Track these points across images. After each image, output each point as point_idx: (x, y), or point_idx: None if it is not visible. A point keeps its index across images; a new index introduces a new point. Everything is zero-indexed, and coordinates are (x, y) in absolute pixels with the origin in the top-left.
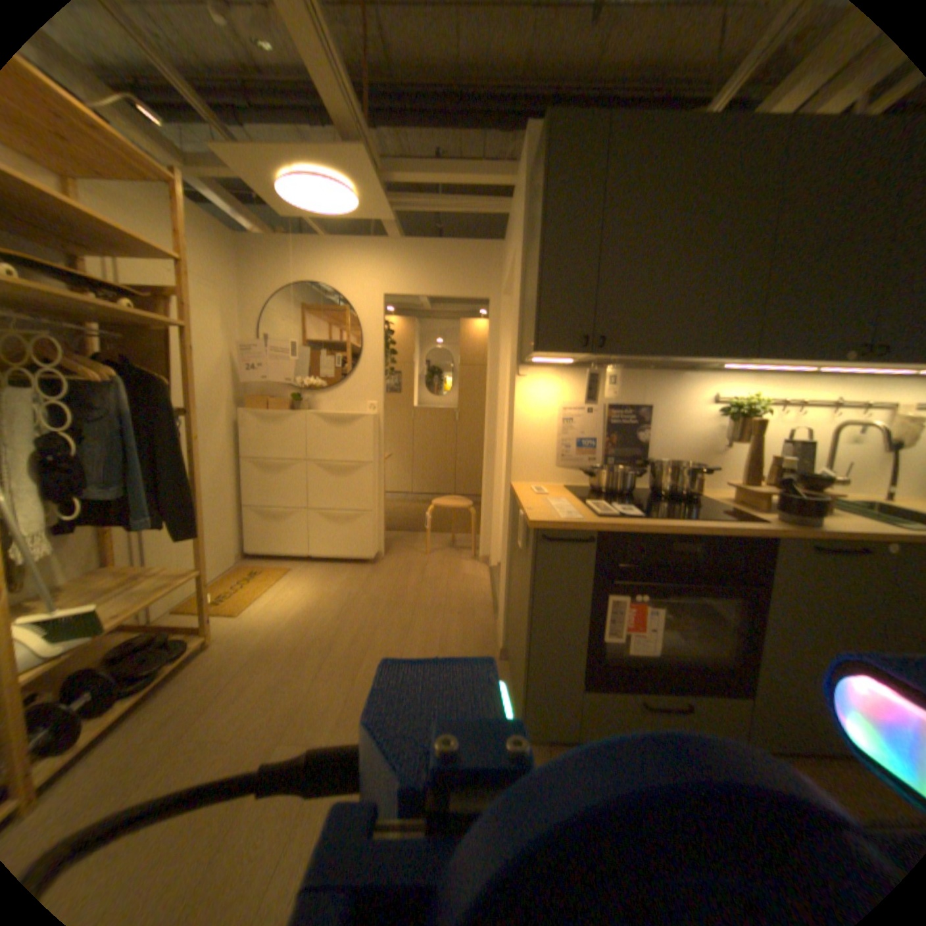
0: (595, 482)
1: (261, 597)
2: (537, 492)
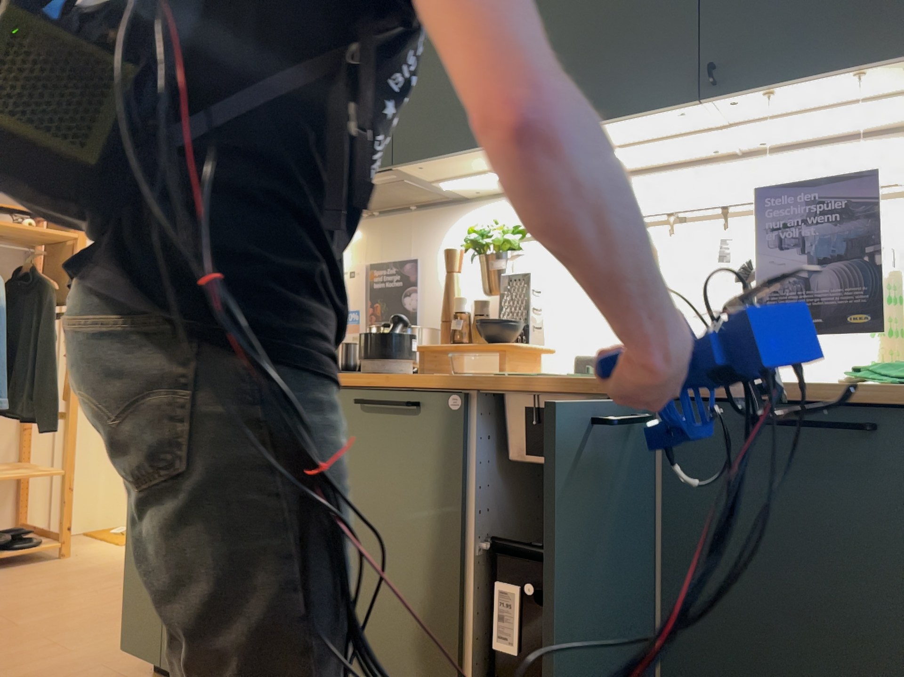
0: None
1: None
2: None
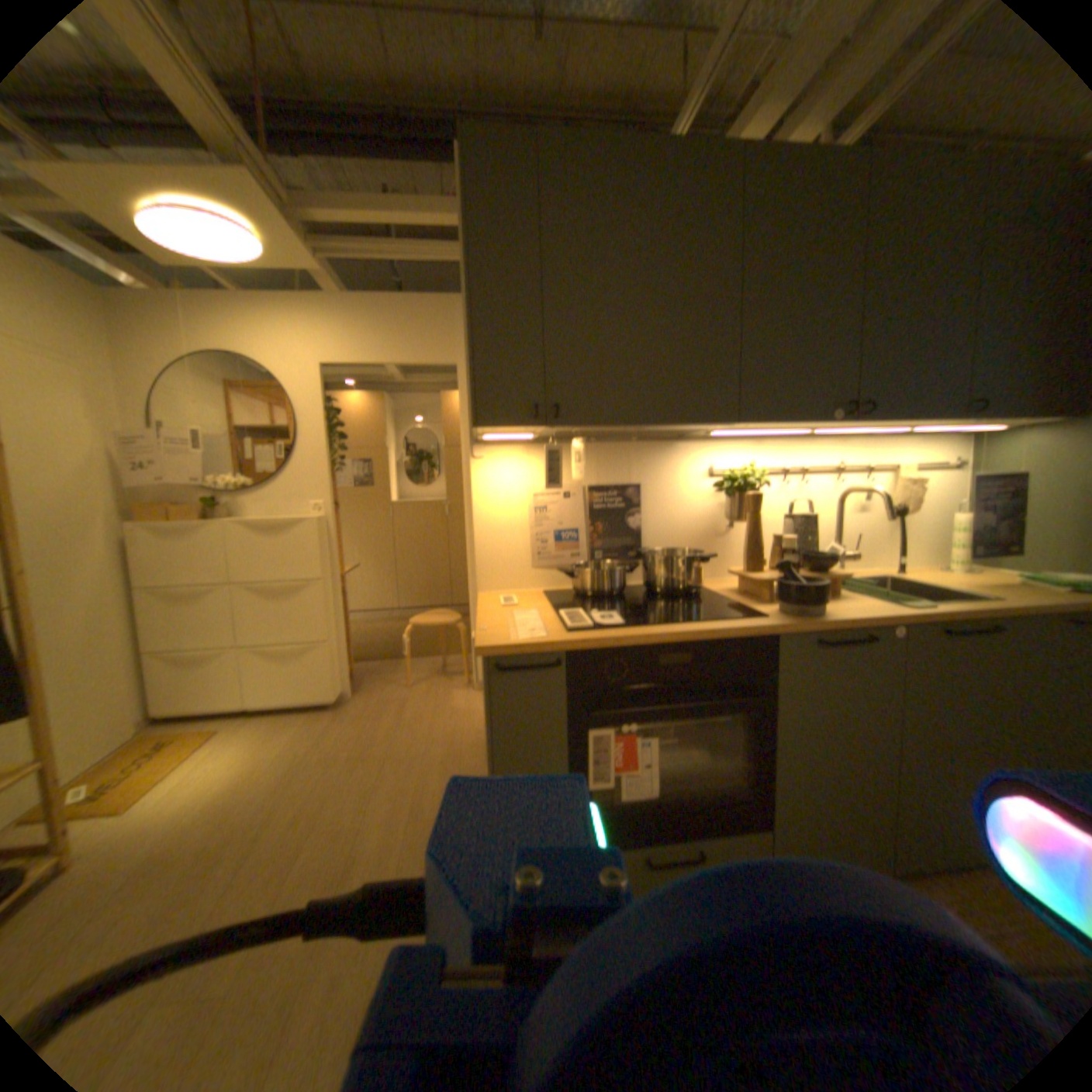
0: (578, 584)
1: (165, 780)
2: (503, 605)
